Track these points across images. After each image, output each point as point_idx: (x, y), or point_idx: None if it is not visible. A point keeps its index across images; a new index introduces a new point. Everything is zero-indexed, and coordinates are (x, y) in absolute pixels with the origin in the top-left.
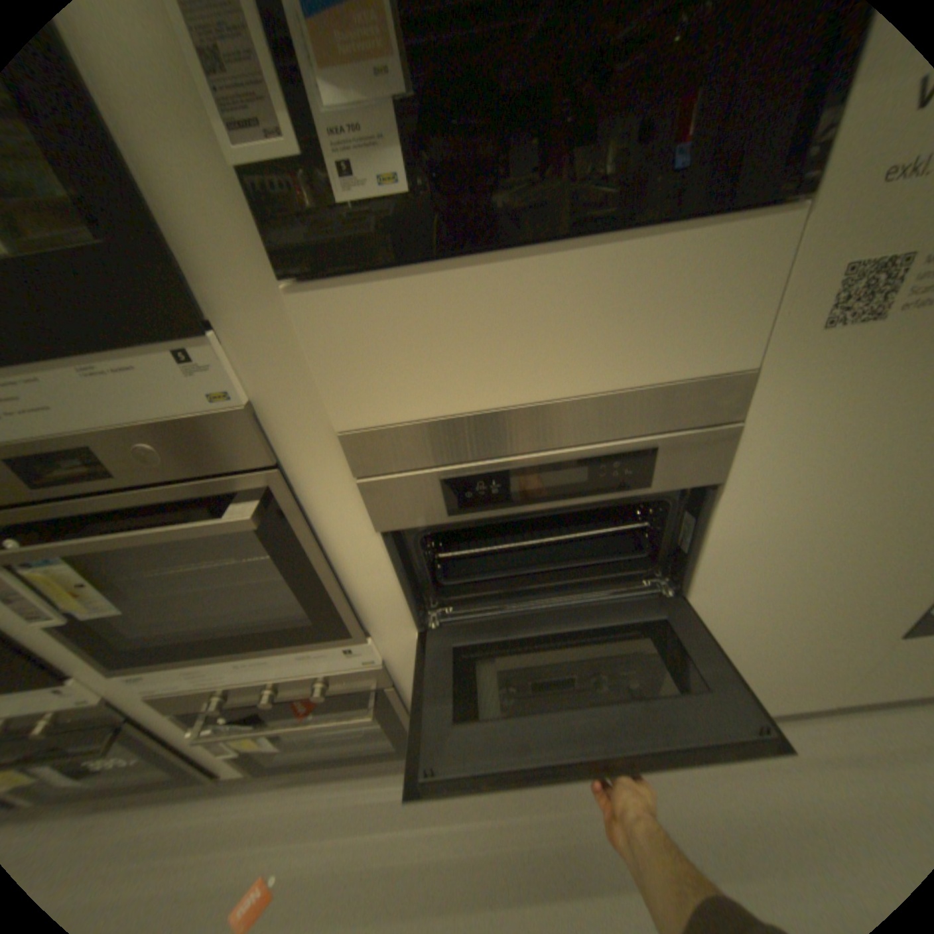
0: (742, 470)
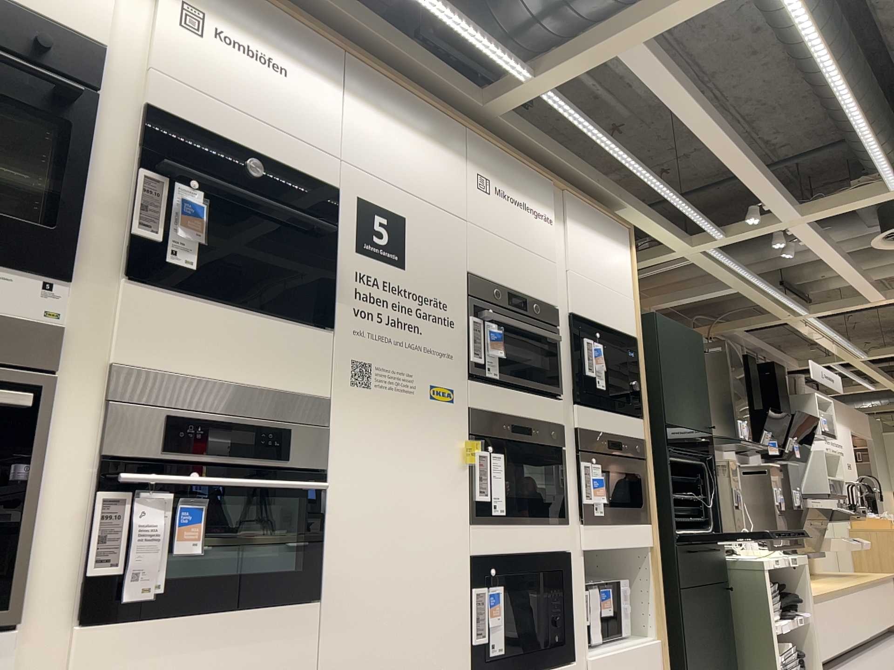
0: (332, 463)
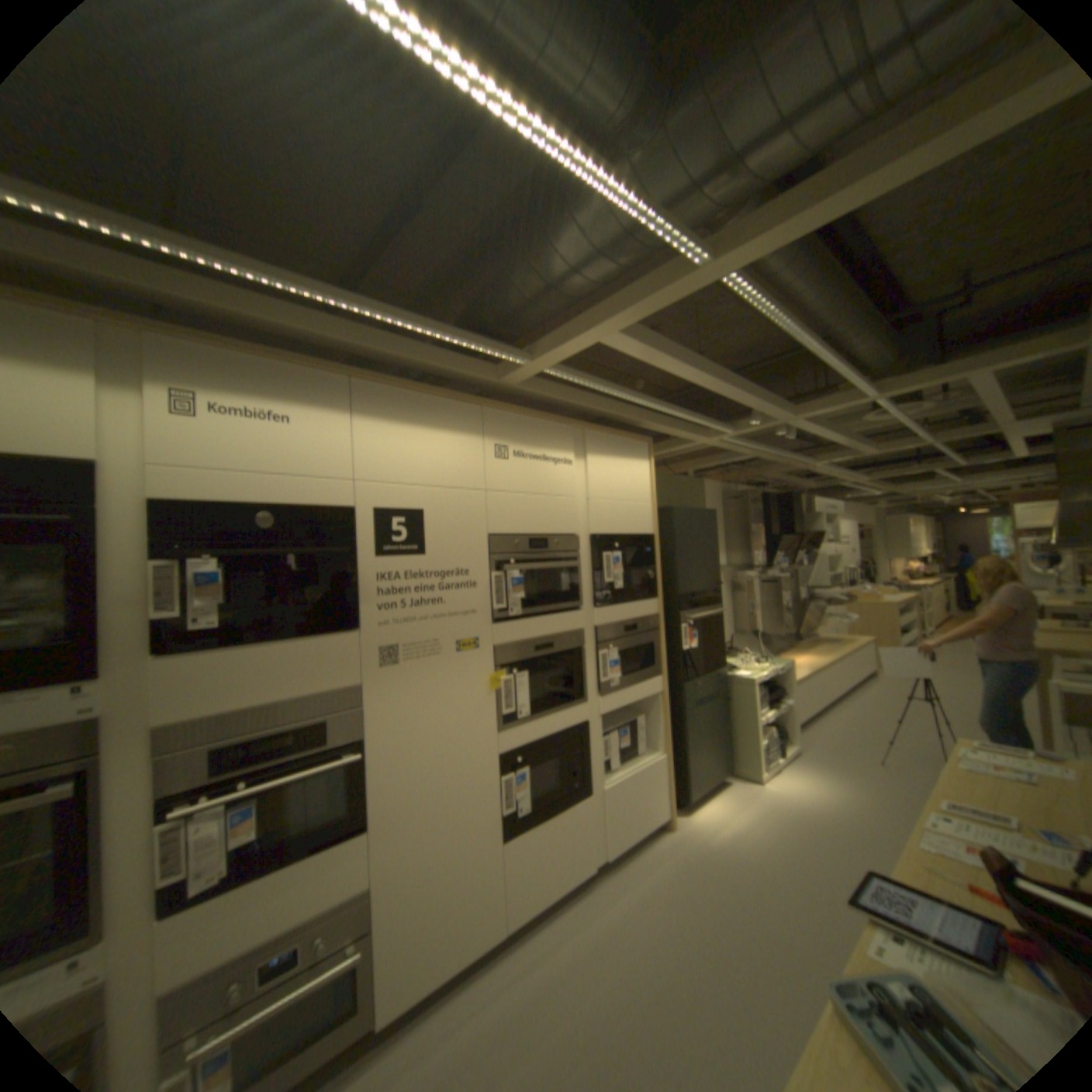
0: (367, 732)
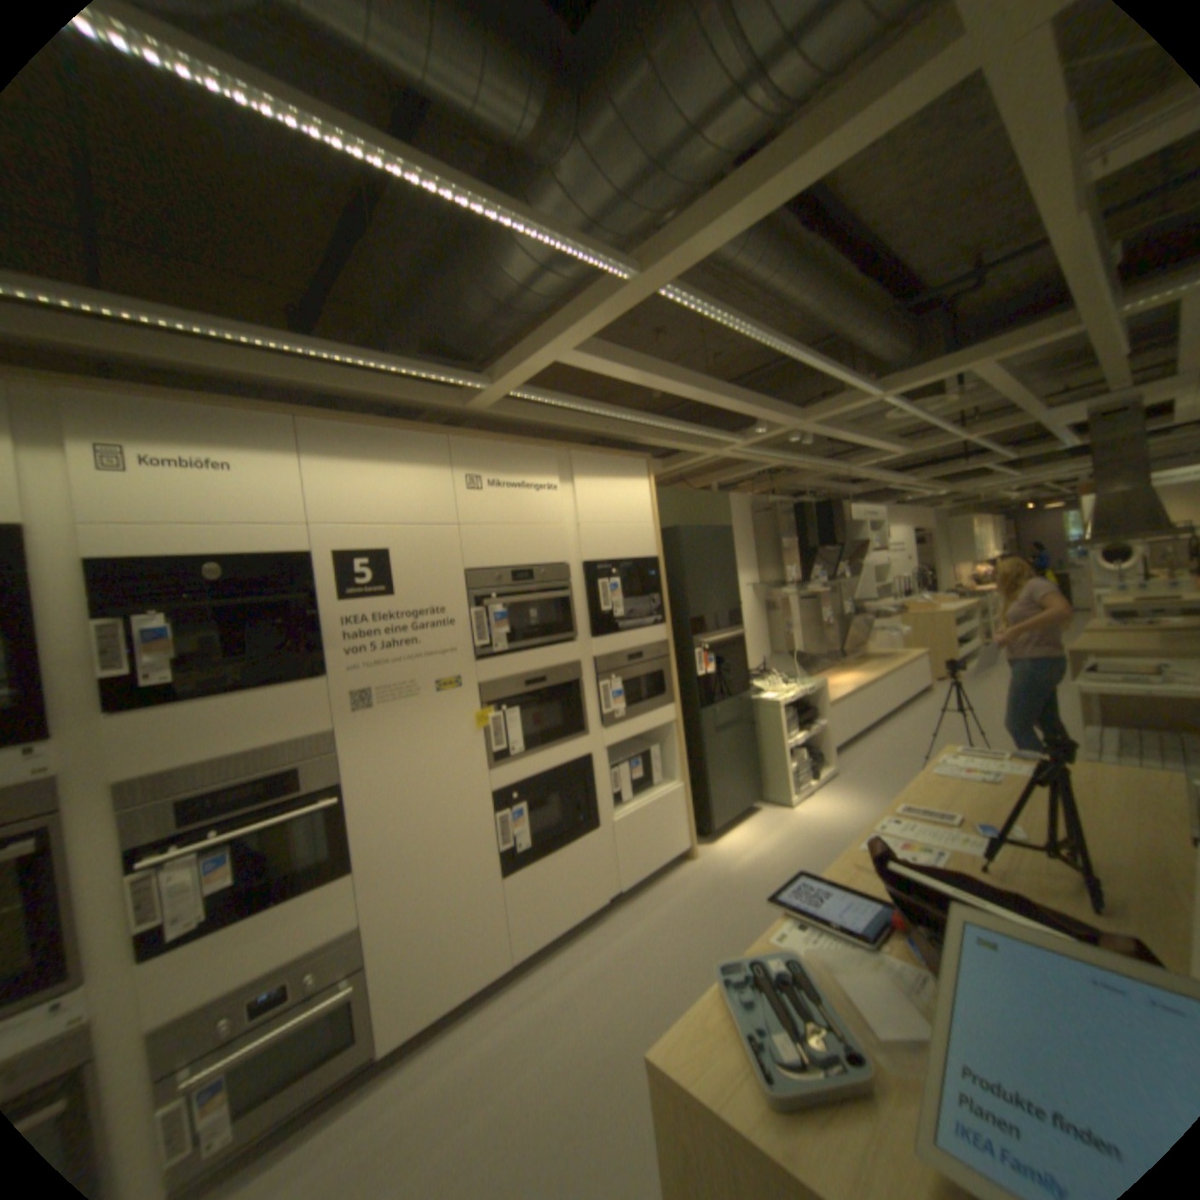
0: (345, 777)
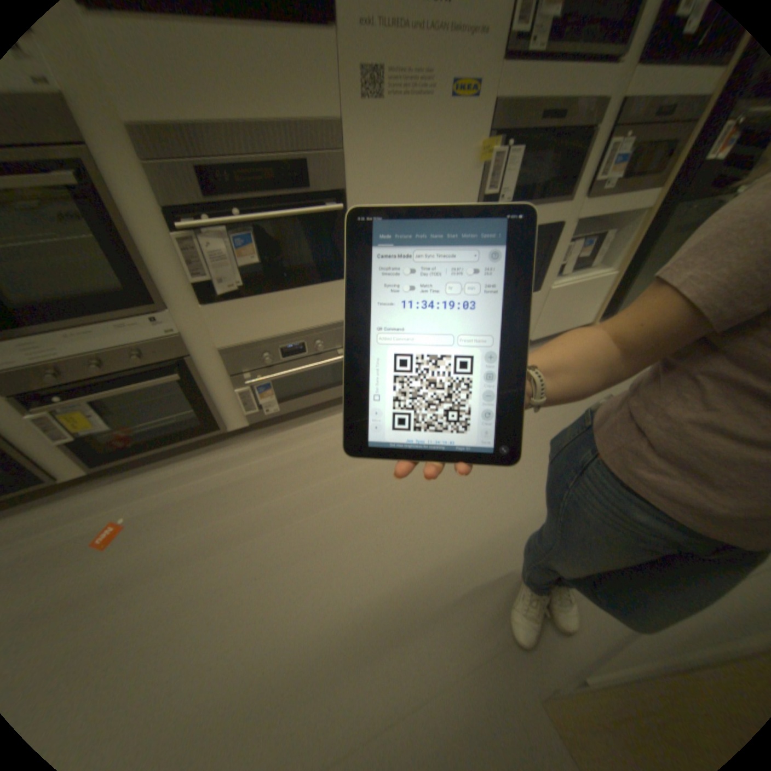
0: (350, 182)
